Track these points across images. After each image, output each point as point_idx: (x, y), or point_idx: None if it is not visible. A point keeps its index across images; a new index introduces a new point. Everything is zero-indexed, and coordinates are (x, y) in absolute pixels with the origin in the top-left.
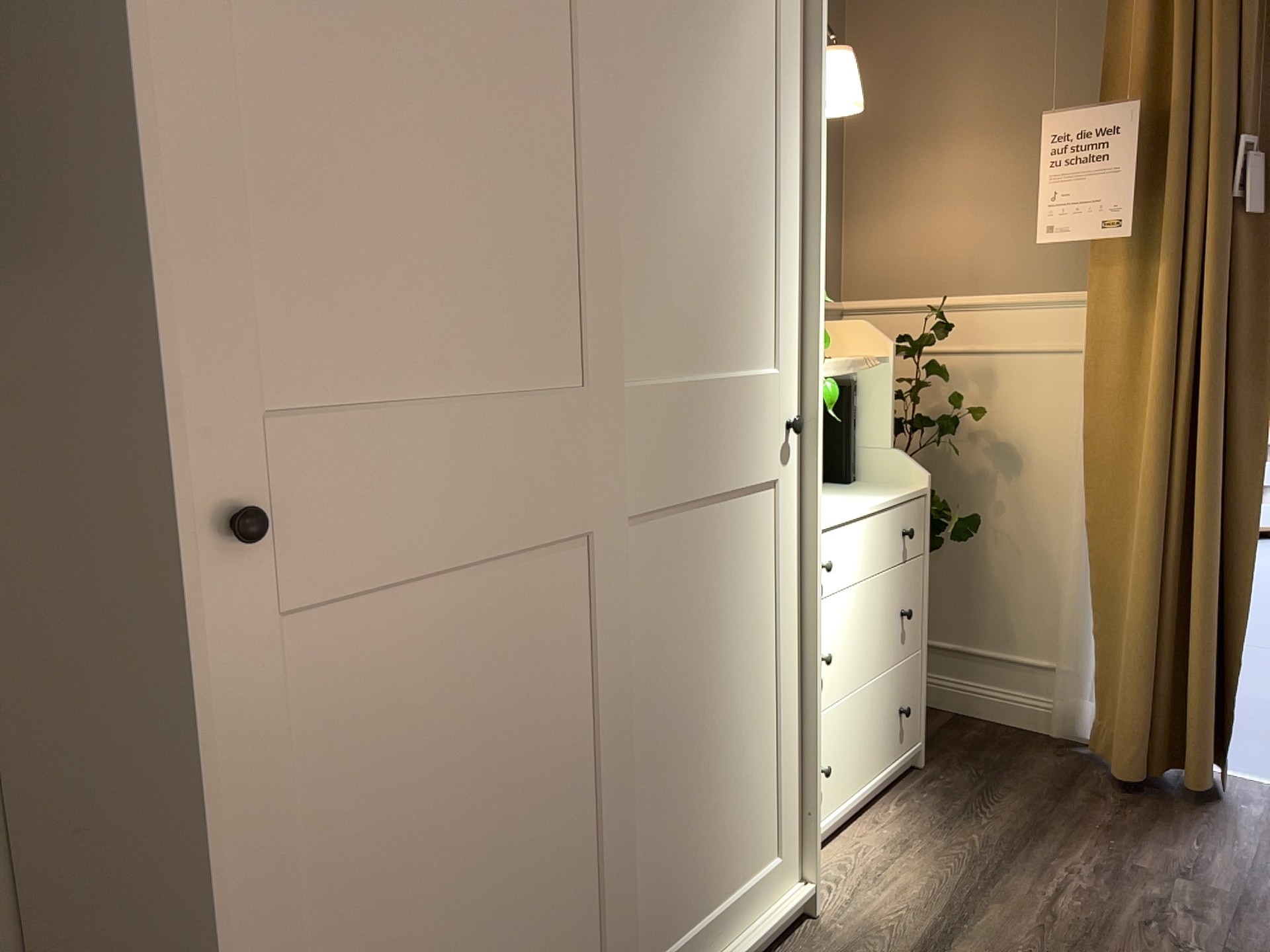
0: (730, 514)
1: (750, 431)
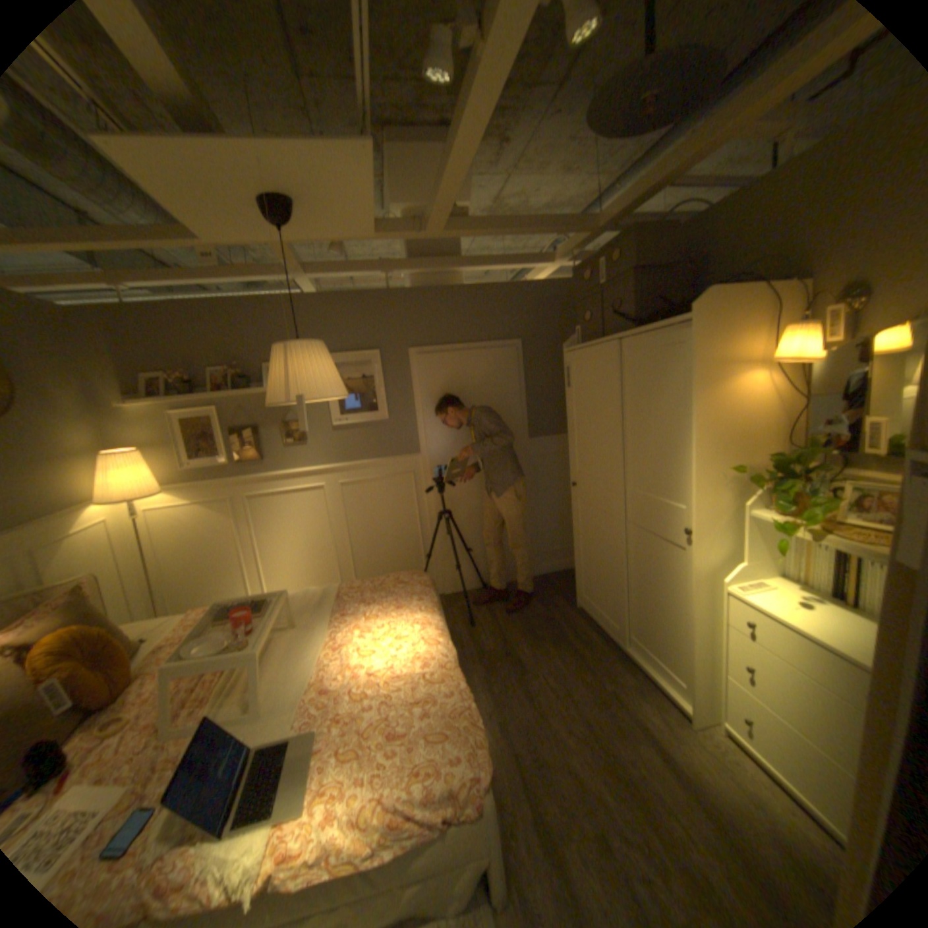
0: (666, 548)
1: (673, 523)
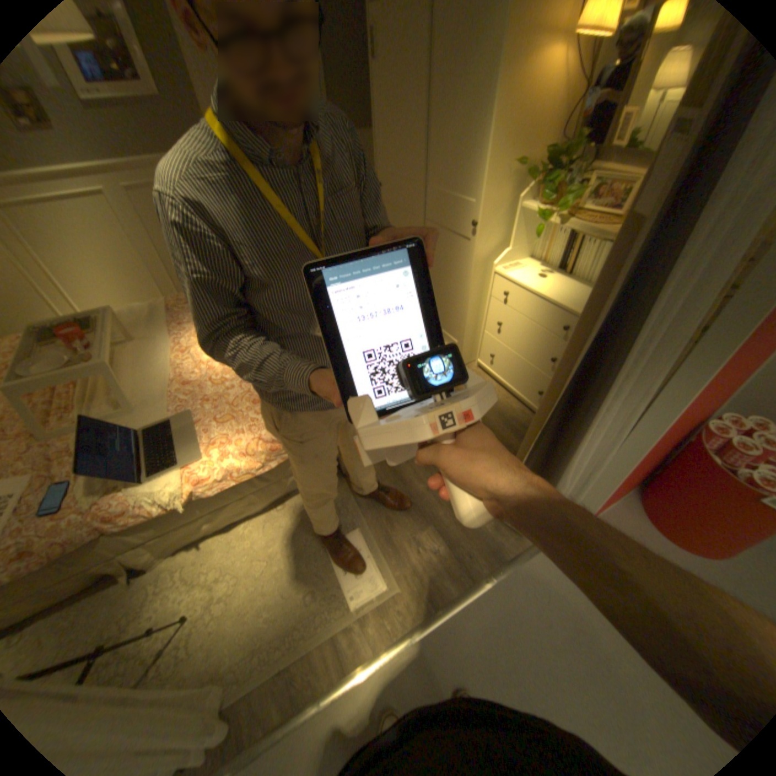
0: (455, 240)
1: (463, 217)
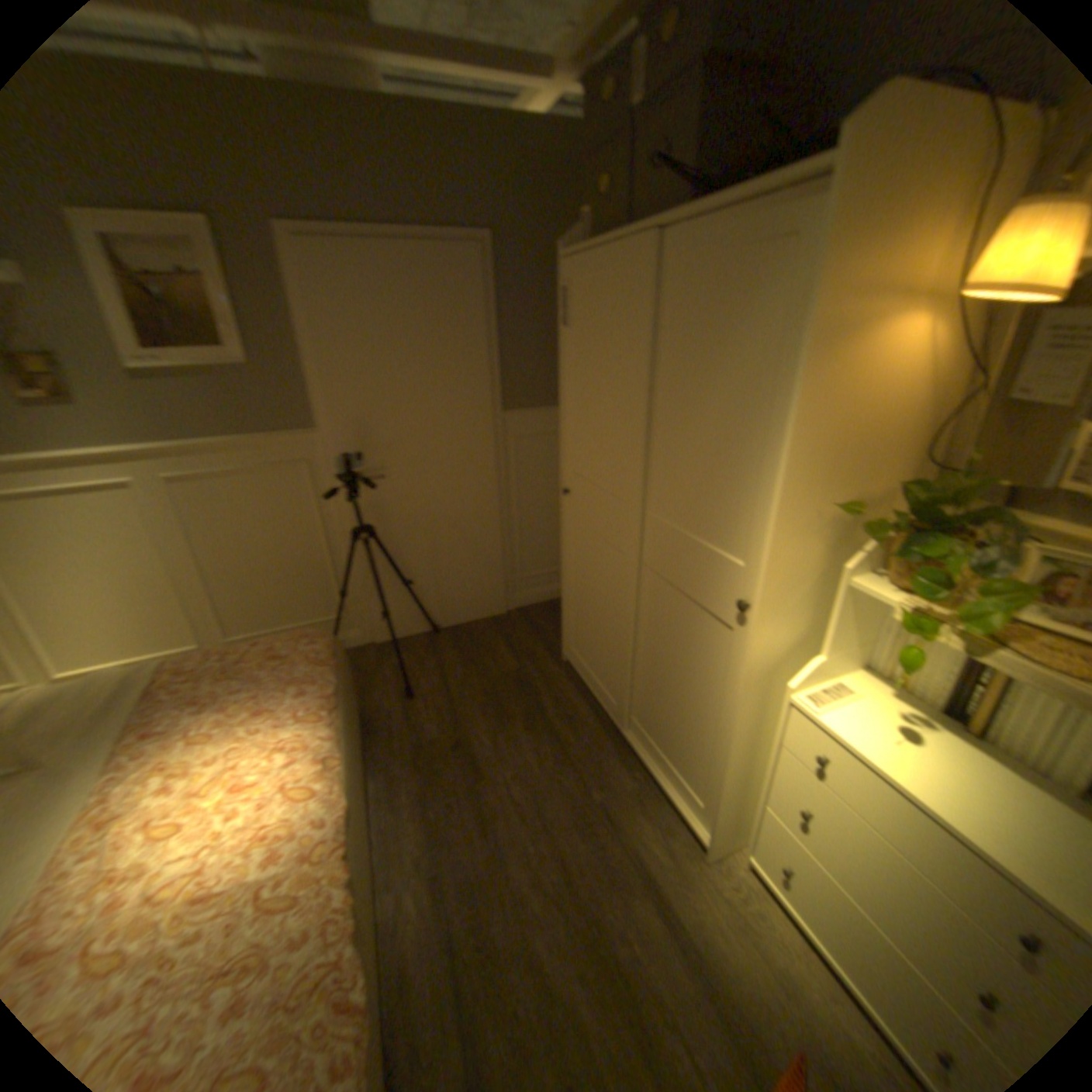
0: (699, 618)
1: (717, 584)
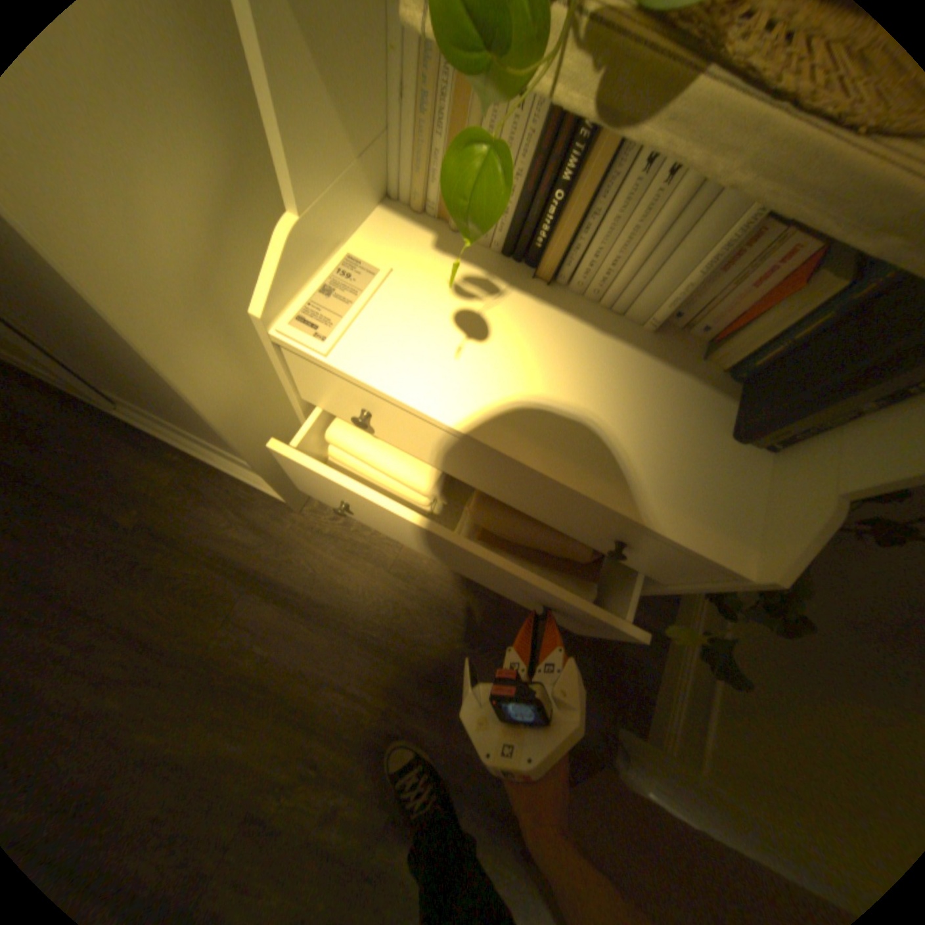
0: None
1: None
